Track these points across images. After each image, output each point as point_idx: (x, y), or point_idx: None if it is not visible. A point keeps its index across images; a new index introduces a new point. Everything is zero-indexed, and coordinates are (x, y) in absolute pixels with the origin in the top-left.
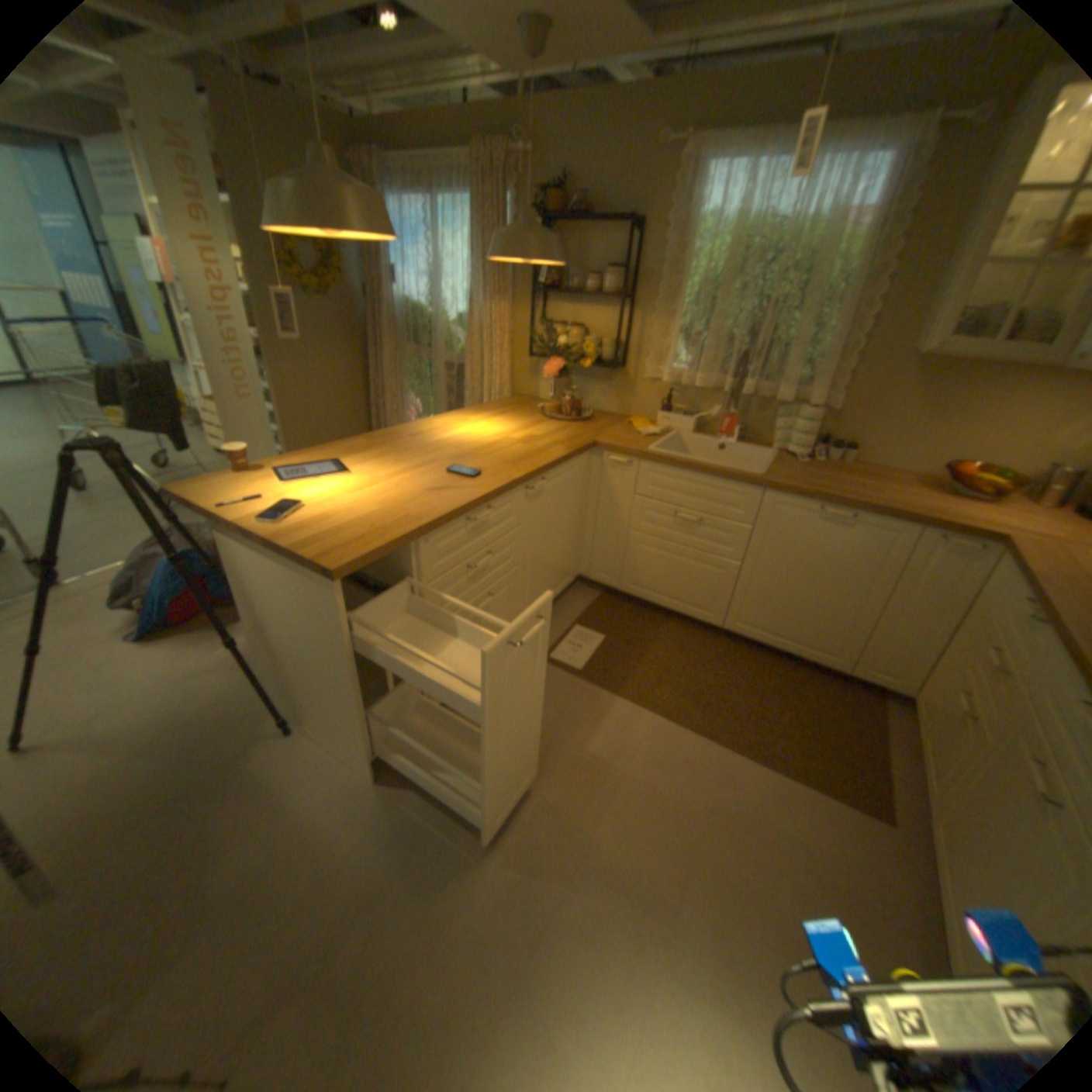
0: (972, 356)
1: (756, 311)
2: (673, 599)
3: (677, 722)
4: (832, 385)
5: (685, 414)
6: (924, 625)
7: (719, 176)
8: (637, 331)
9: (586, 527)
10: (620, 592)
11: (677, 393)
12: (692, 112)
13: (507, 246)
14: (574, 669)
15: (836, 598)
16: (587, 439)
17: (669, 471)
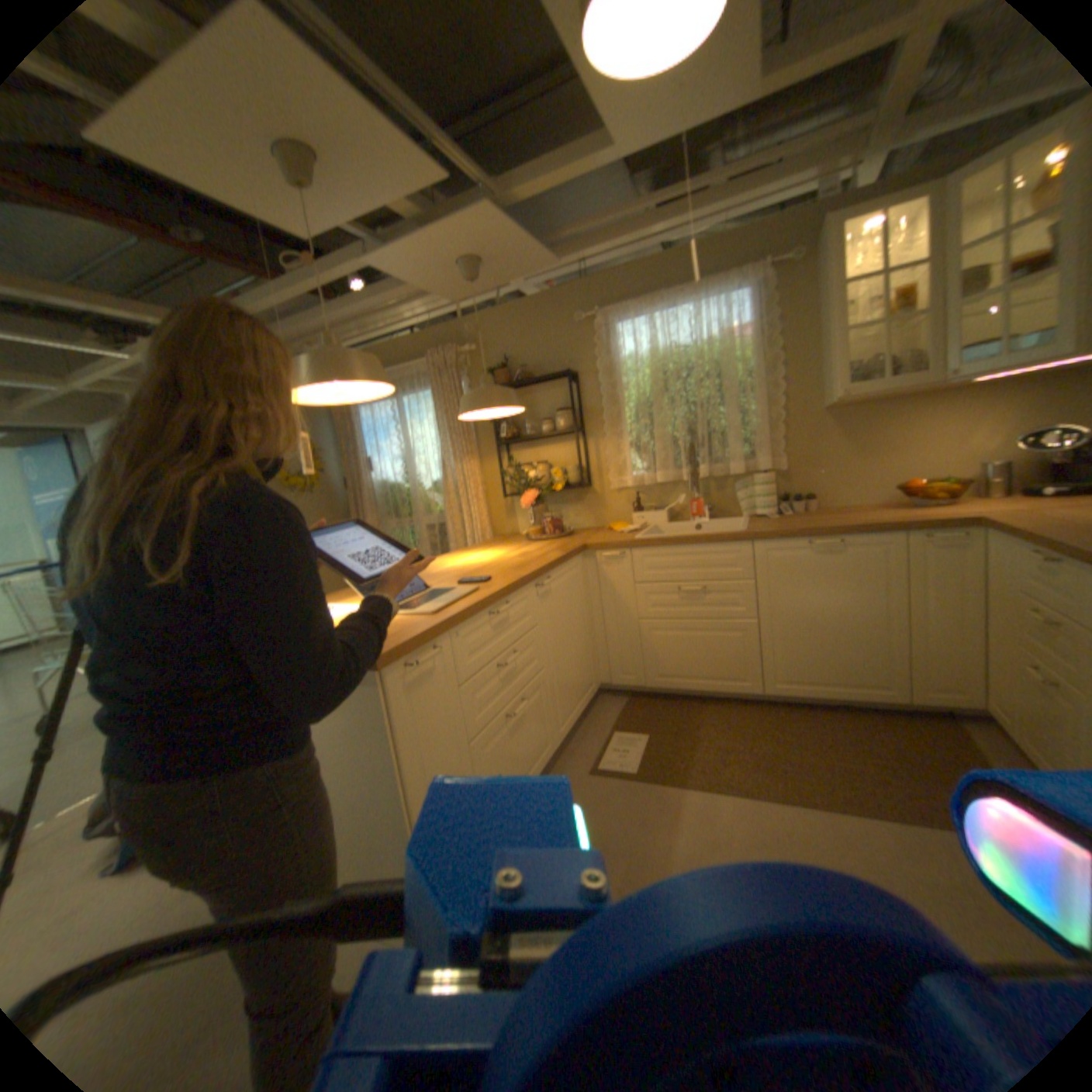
0: (873, 402)
1: (689, 413)
2: (704, 677)
3: (759, 796)
4: (772, 452)
5: (656, 508)
6: (953, 625)
7: (628, 329)
8: (595, 453)
9: (597, 629)
10: (649, 687)
11: (644, 493)
12: (595, 296)
13: (474, 405)
14: (629, 771)
15: (861, 624)
16: (577, 542)
17: (661, 549)
